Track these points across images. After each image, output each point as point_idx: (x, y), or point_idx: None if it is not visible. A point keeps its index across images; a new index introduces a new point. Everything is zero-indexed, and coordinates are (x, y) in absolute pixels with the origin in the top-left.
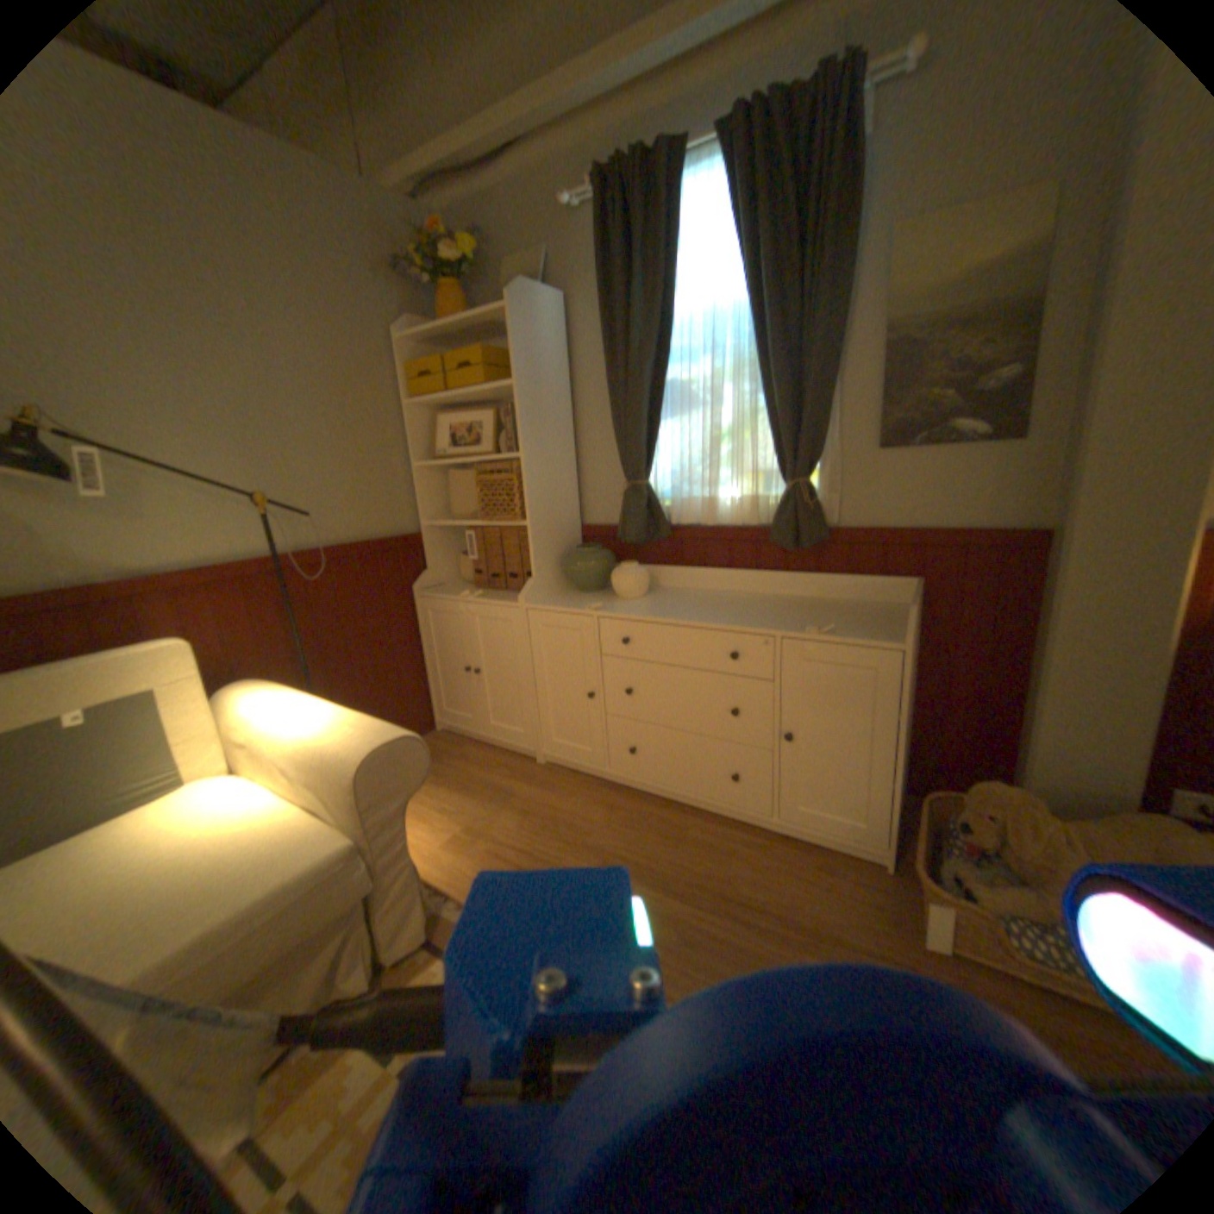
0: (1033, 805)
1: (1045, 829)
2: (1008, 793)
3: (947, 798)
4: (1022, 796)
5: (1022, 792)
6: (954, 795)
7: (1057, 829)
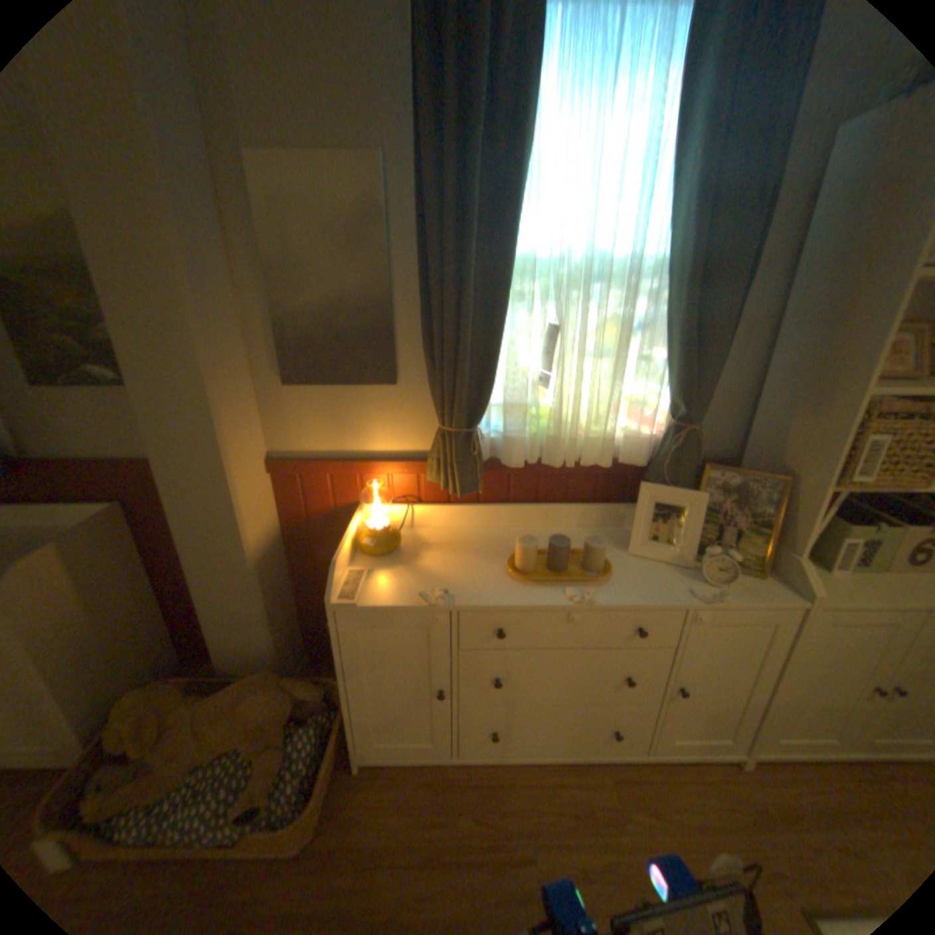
0: (161, 703)
1: (162, 724)
2: (139, 701)
3: (160, 686)
4: (153, 698)
5: (158, 692)
6: (160, 684)
7: (179, 716)
